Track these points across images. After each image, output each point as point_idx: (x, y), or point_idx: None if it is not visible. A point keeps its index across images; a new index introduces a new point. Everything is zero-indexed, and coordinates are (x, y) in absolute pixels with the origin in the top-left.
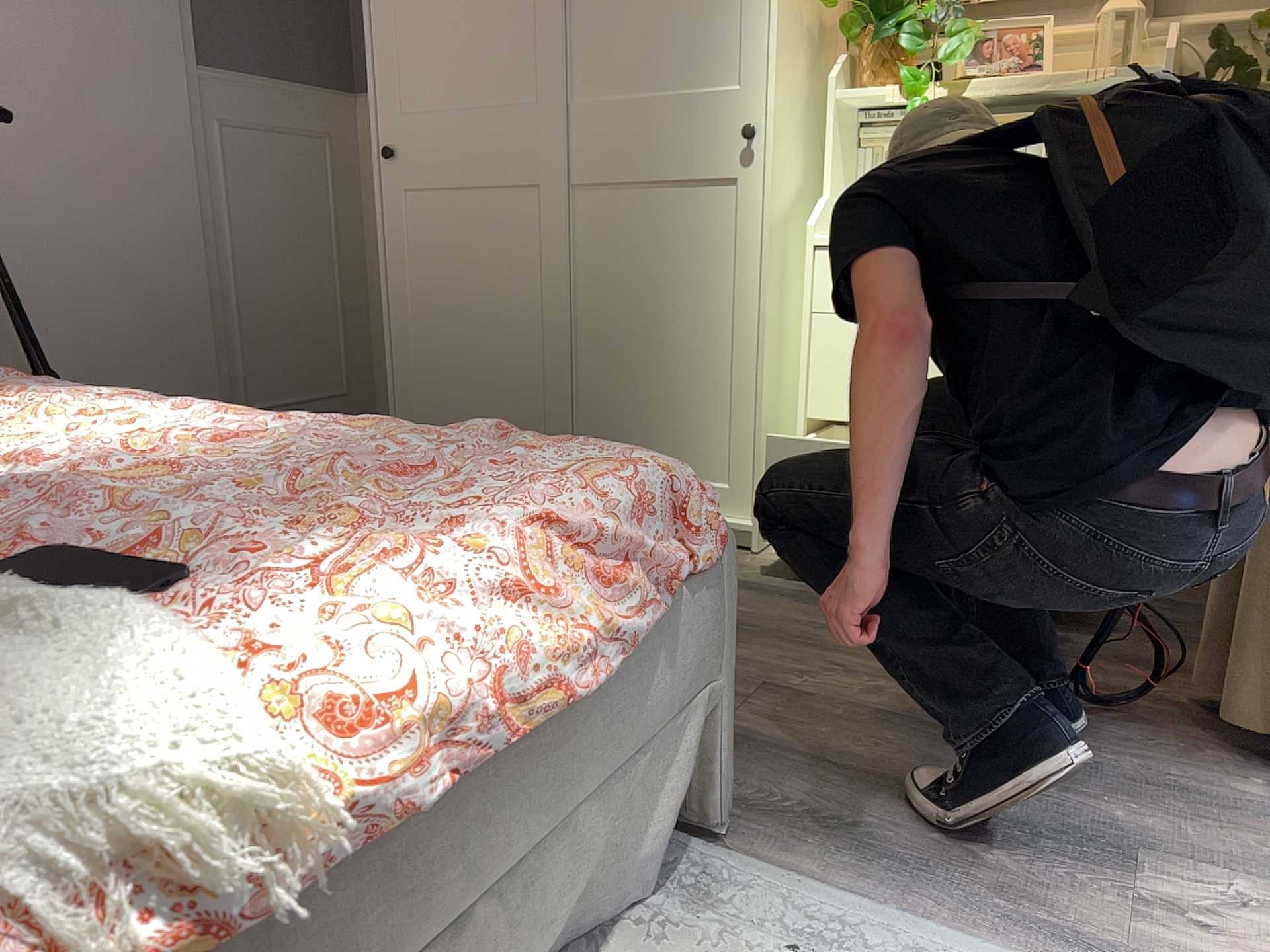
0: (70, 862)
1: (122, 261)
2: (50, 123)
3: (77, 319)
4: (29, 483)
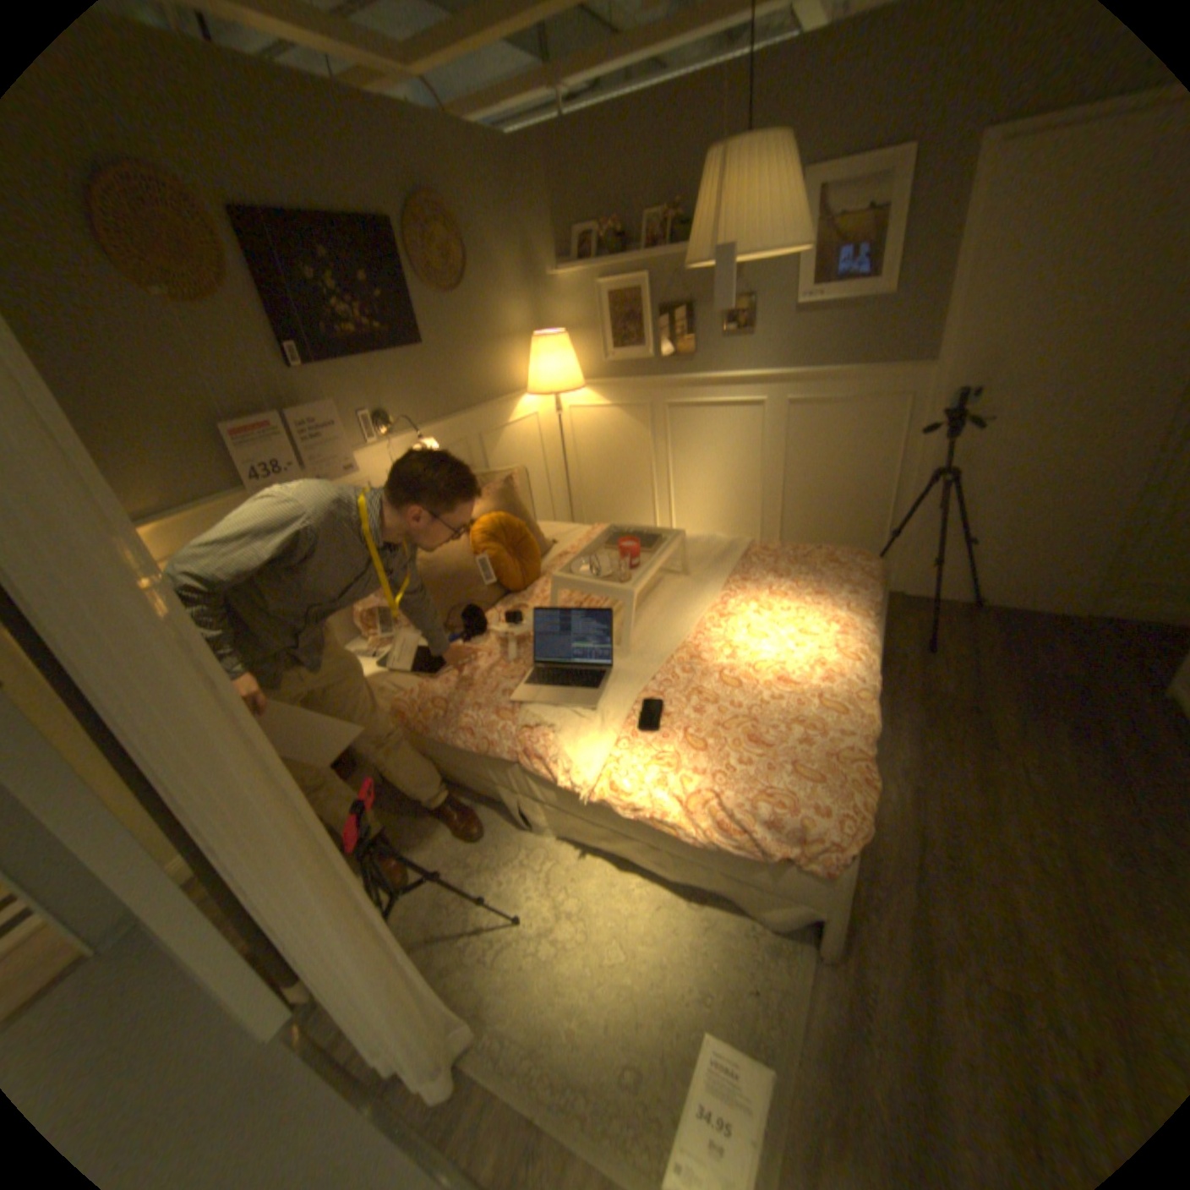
0: (571, 768)
1: (1062, 482)
2: (1046, 404)
3: (1014, 511)
4: (723, 664)
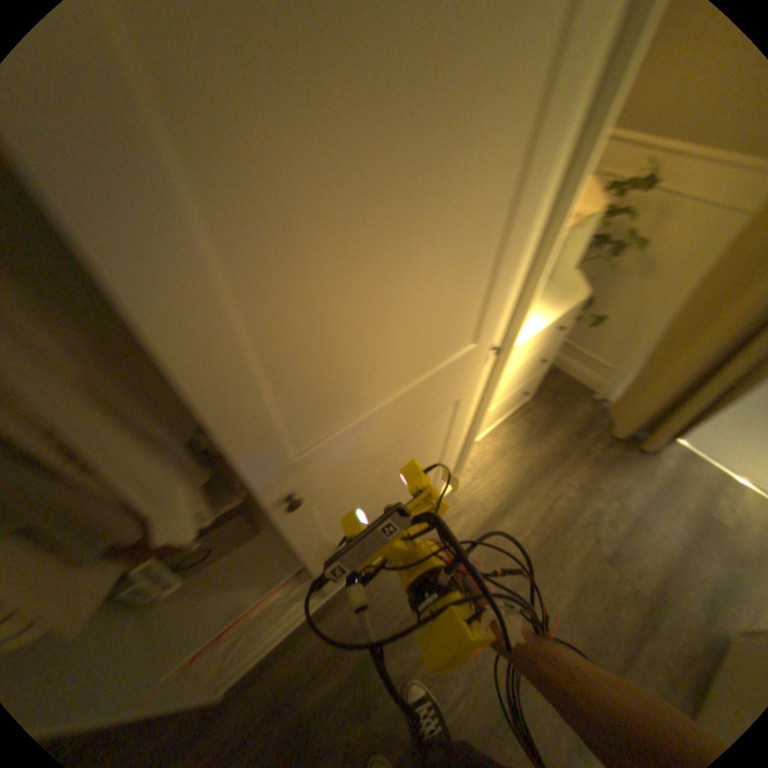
0: None
1: None
2: None
3: None
4: None
